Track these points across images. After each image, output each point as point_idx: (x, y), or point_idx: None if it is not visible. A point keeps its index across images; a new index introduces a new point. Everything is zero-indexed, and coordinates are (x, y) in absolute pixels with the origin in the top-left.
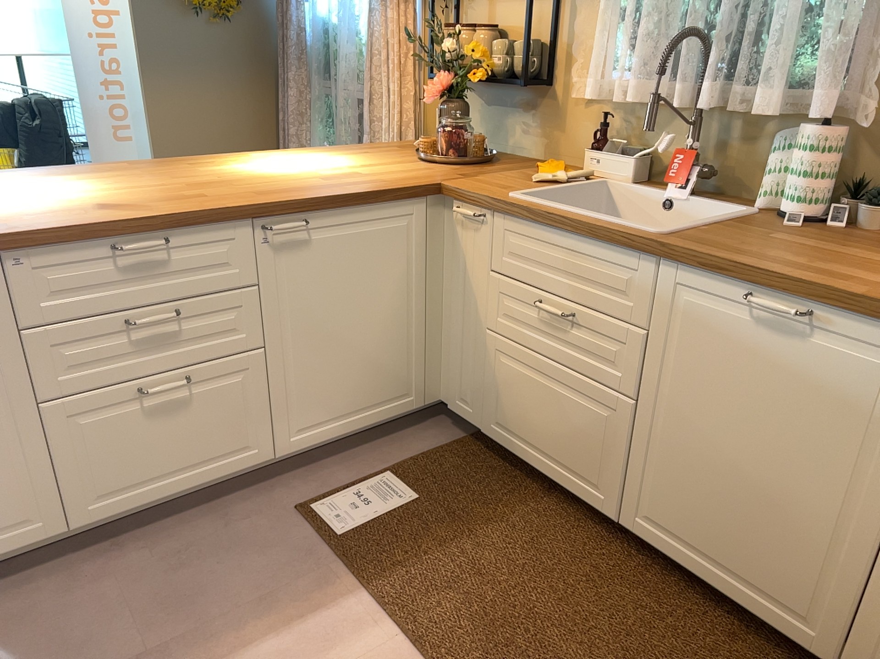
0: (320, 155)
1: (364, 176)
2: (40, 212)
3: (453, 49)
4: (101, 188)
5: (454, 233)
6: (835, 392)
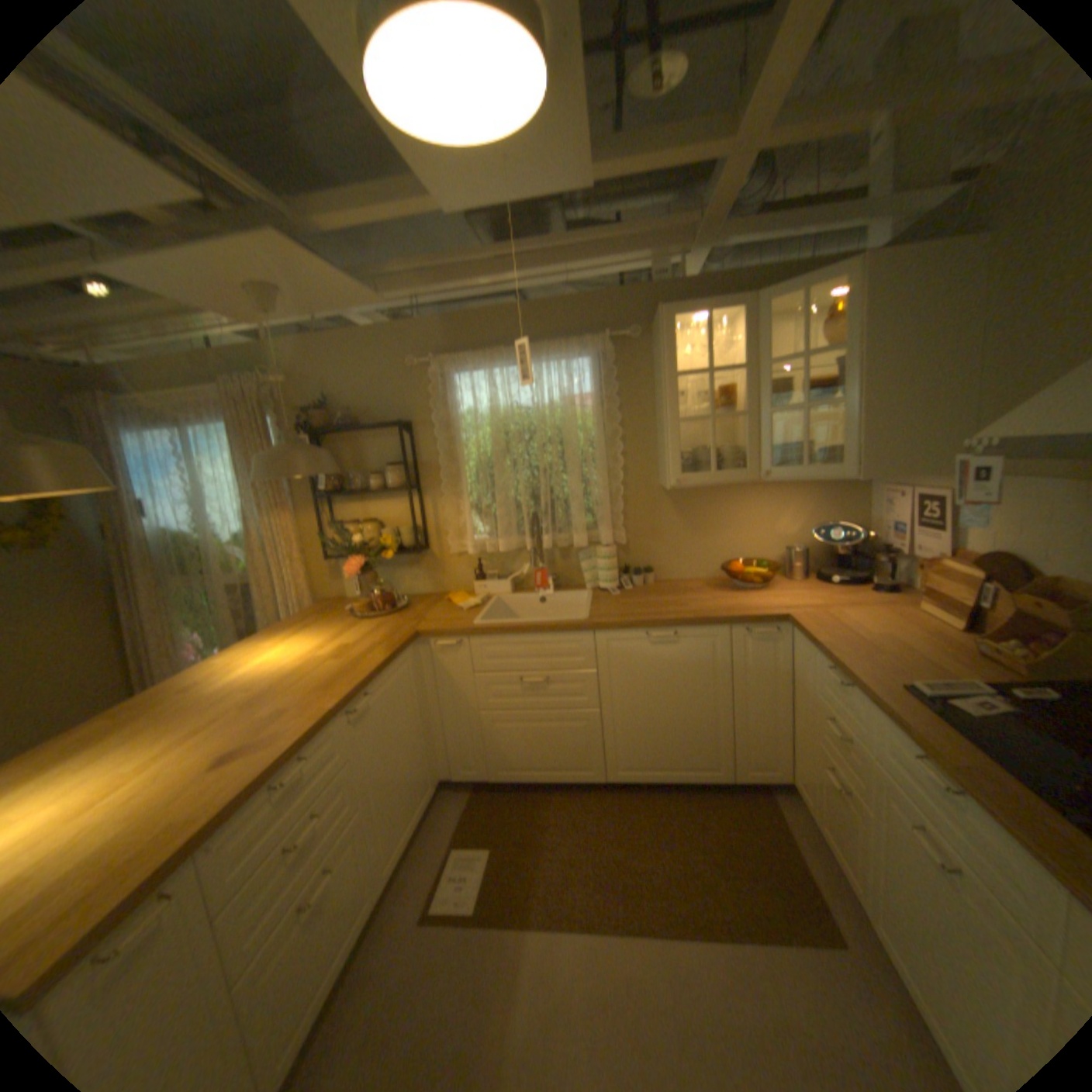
0: (275, 642)
1: (358, 646)
2: (168, 799)
3: (362, 541)
4: (155, 752)
5: (435, 660)
6: (695, 662)
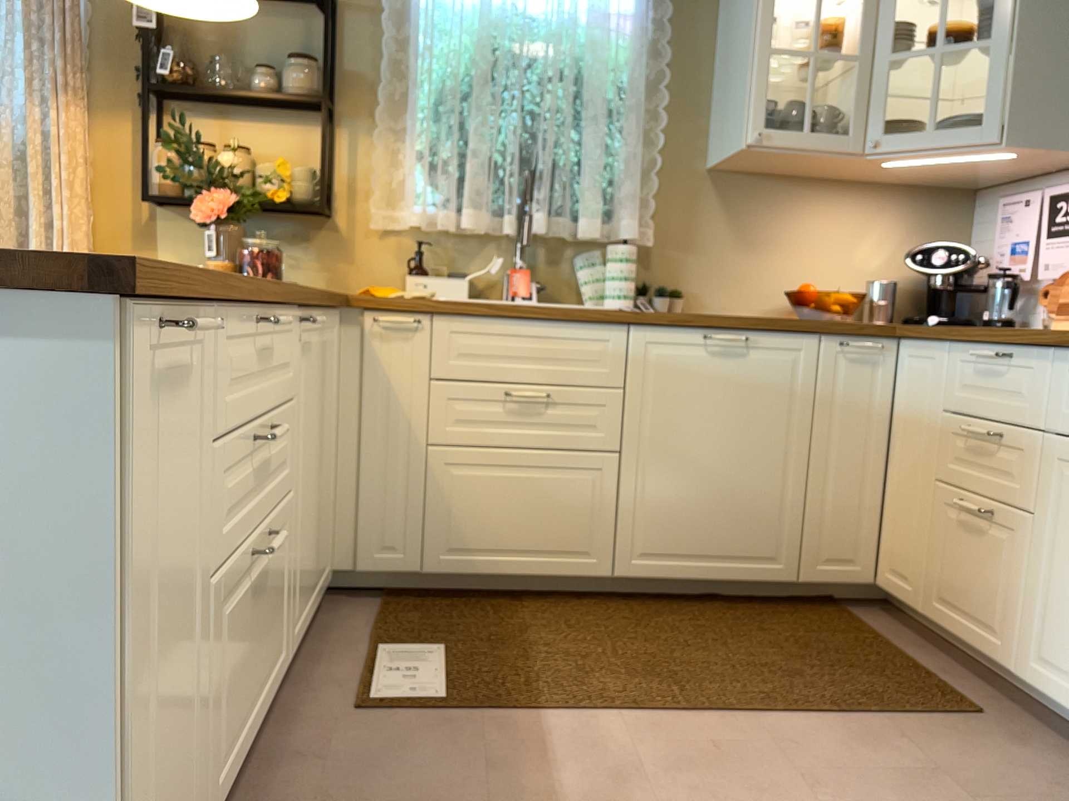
0: None
1: None
2: None
3: (237, 163)
4: None
5: (367, 349)
6: (768, 385)
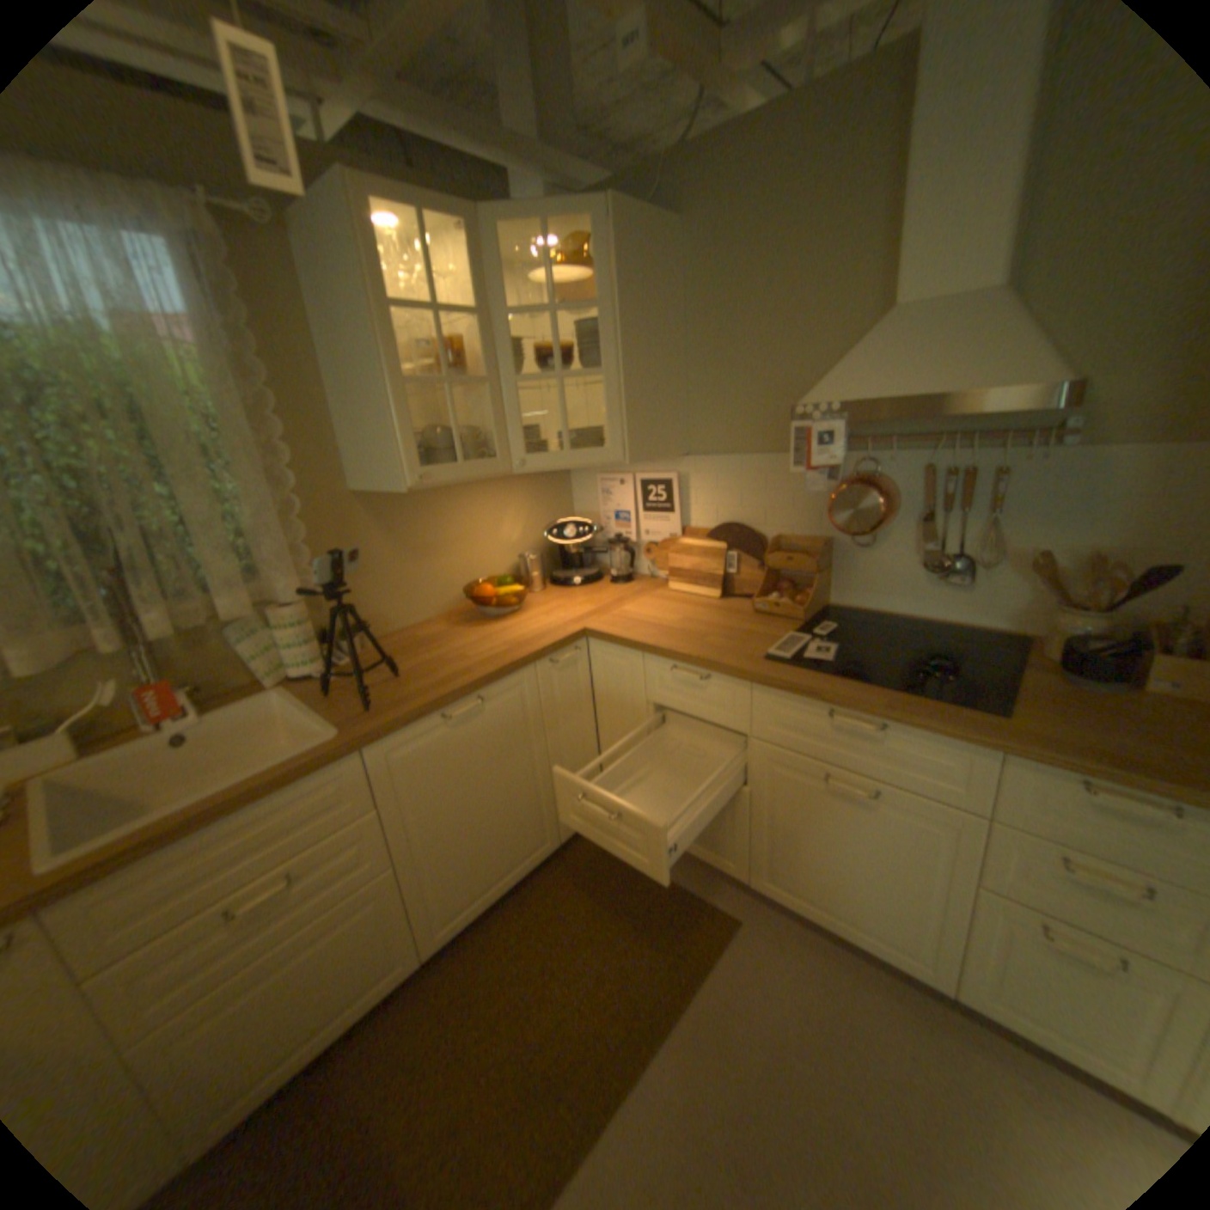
0: None
1: None
2: None
3: None
4: None
5: None
6: (506, 725)
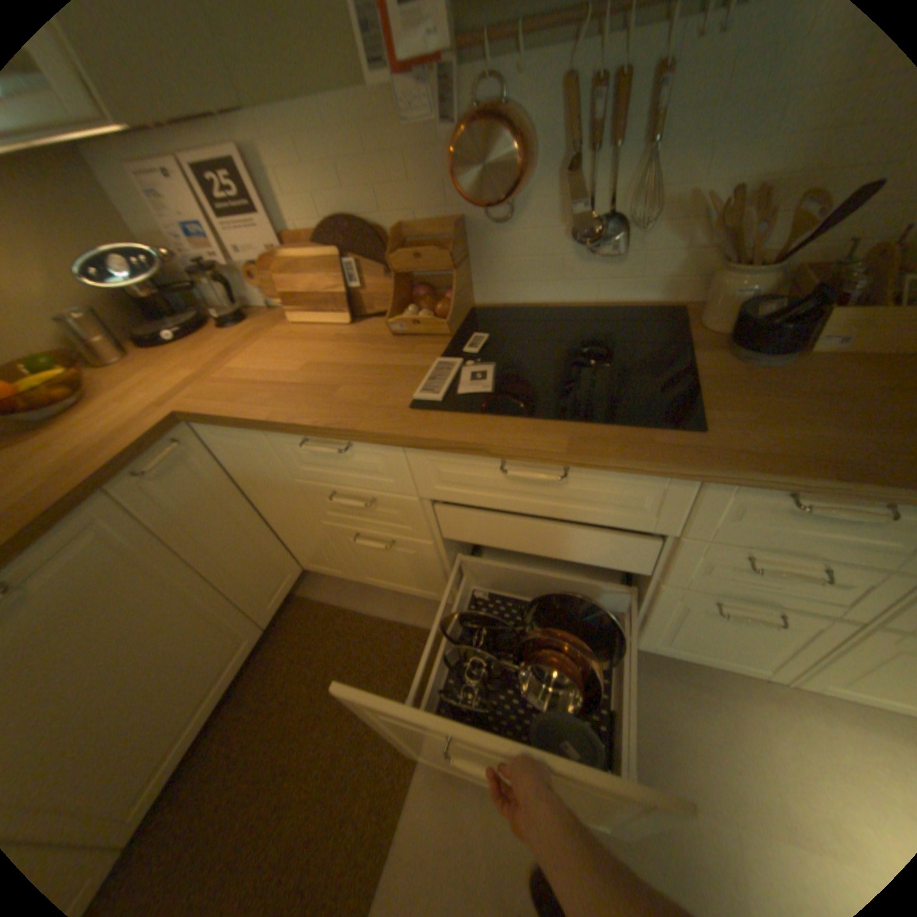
0: None
1: None
2: None
3: None
4: None
5: None
6: (97, 583)
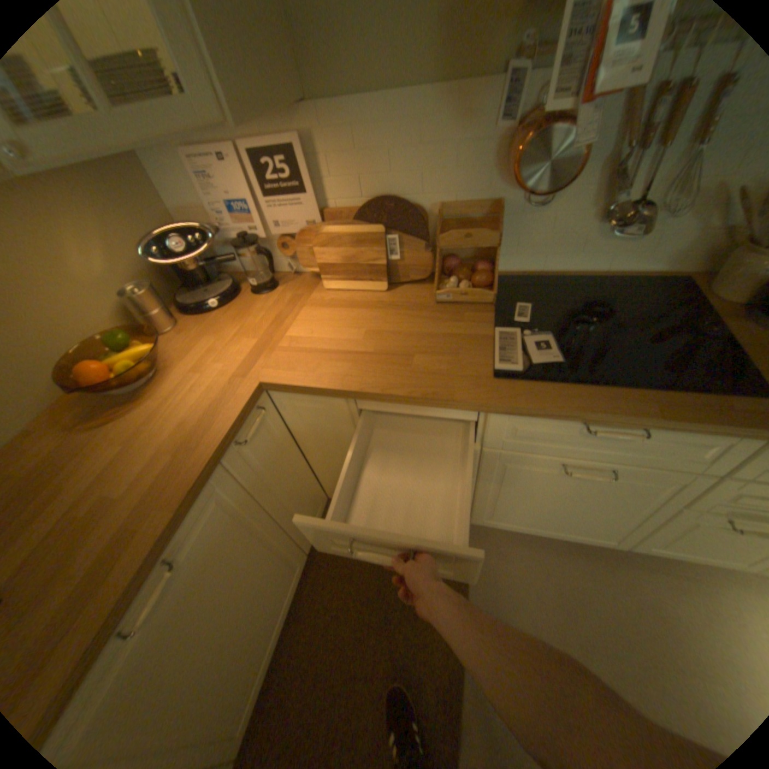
0: None
1: None
2: None
3: None
4: None
5: None
6: (215, 545)
